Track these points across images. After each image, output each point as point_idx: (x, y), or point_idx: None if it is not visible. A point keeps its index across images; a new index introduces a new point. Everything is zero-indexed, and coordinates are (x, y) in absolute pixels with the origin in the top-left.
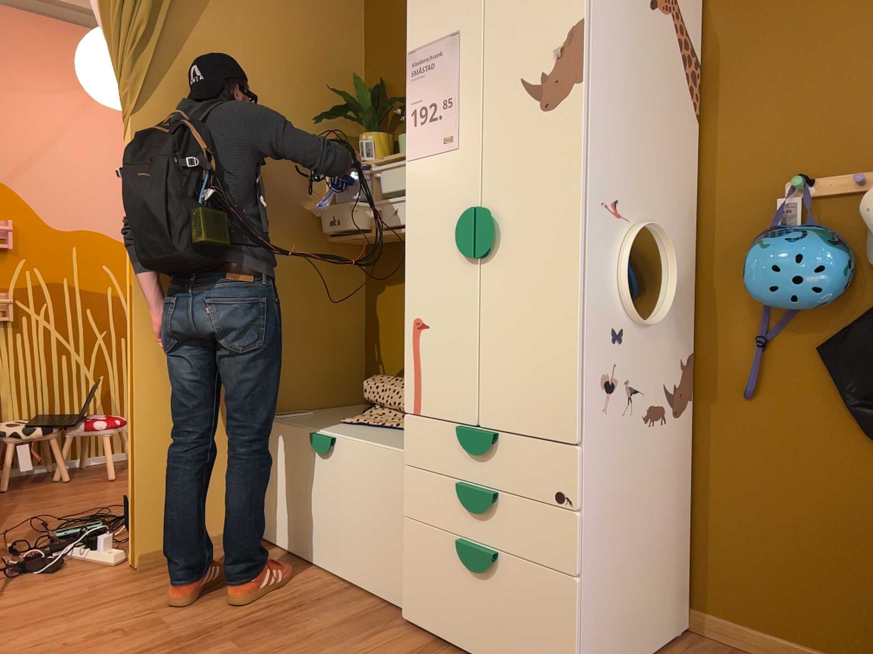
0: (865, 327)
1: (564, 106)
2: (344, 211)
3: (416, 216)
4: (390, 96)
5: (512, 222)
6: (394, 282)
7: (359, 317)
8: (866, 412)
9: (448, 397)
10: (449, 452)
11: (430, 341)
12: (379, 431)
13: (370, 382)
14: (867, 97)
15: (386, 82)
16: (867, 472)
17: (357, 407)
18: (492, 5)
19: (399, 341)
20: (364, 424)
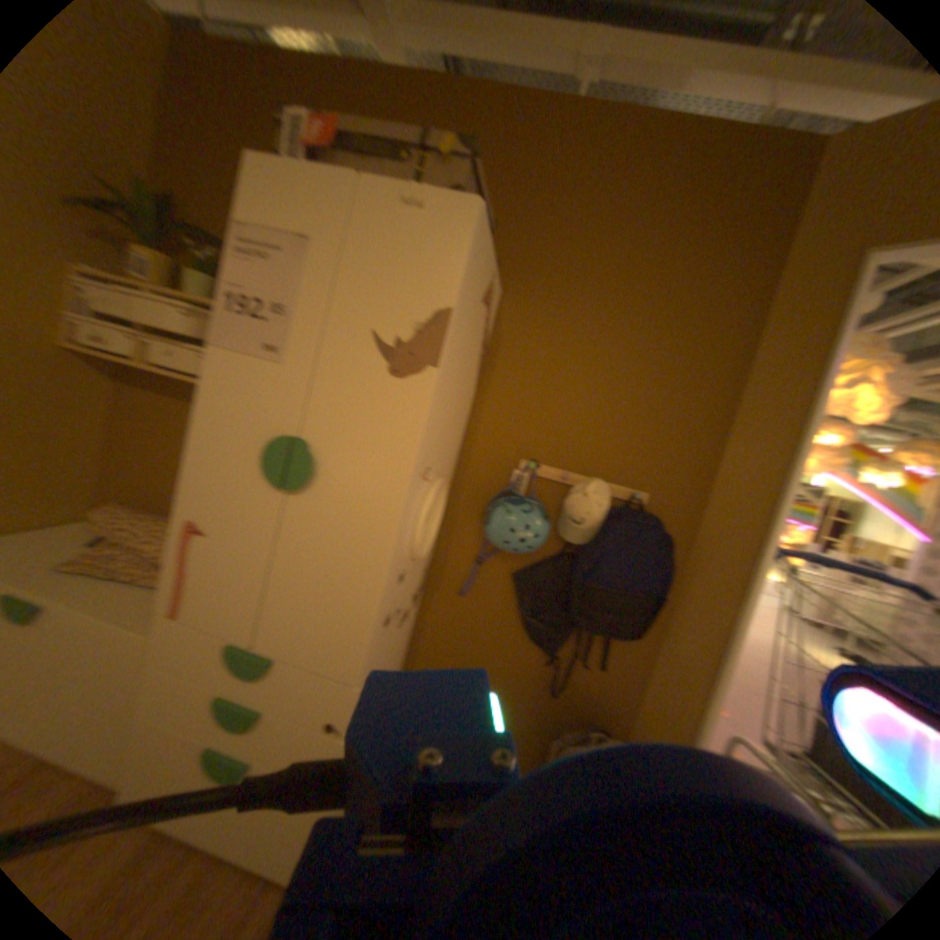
0: (544, 572)
1: (410, 382)
2: (90, 324)
3: (206, 413)
4: (176, 215)
5: (329, 469)
6: (148, 412)
7: (92, 433)
8: (530, 623)
9: (214, 615)
10: (204, 667)
11: (201, 552)
12: (106, 591)
13: (98, 517)
14: (582, 423)
15: (174, 196)
16: (519, 655)
17: (75, 531)
18: (354, 232)
19: (144, 471)
20: (86, 576)
